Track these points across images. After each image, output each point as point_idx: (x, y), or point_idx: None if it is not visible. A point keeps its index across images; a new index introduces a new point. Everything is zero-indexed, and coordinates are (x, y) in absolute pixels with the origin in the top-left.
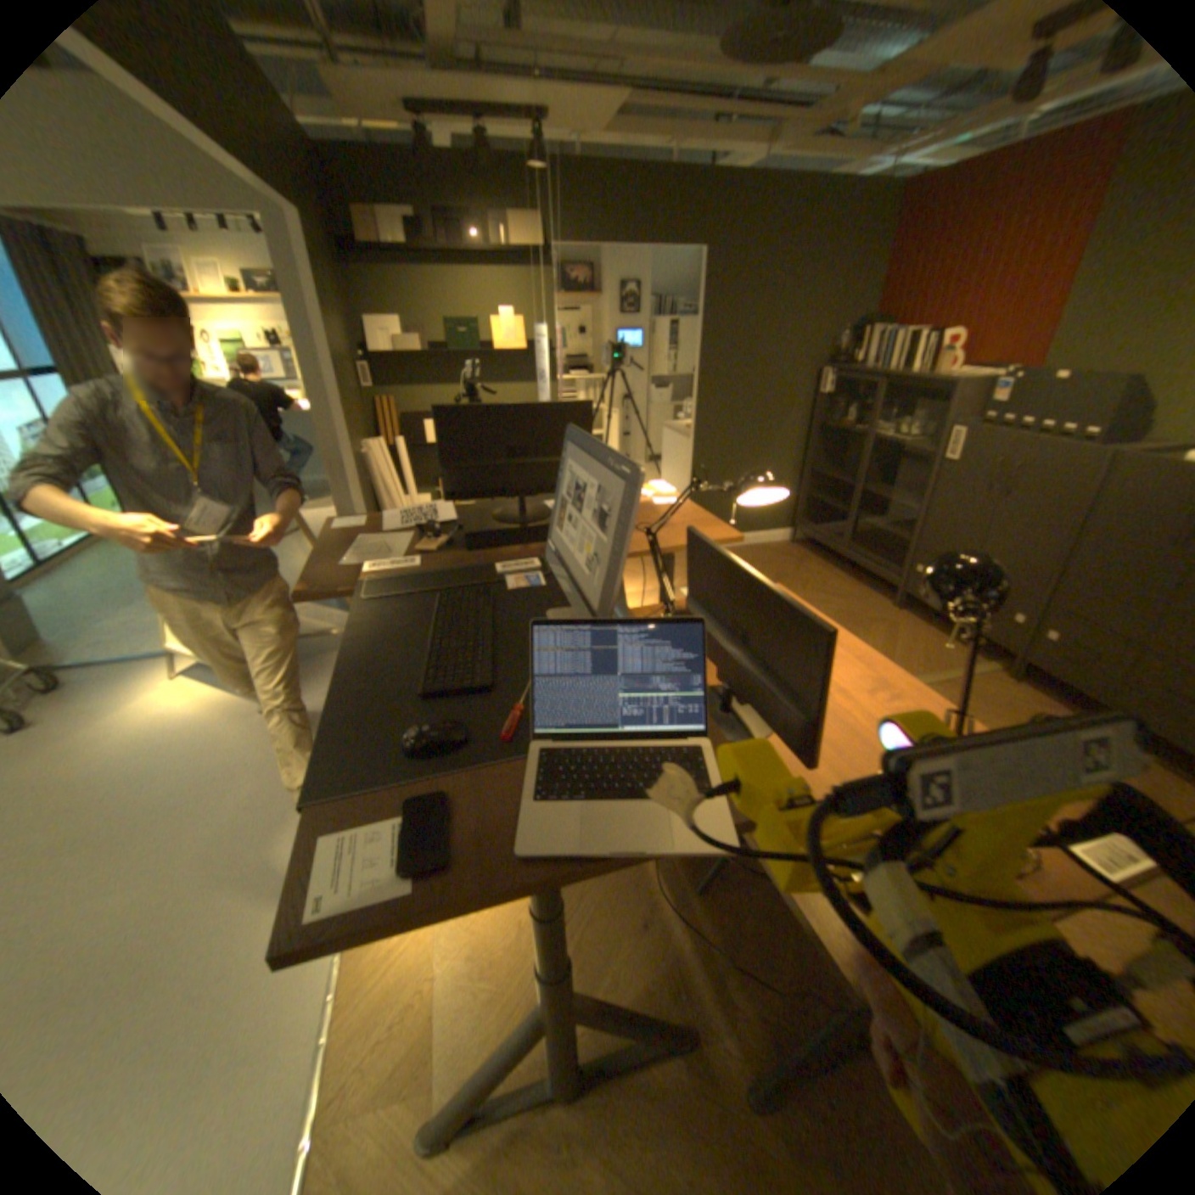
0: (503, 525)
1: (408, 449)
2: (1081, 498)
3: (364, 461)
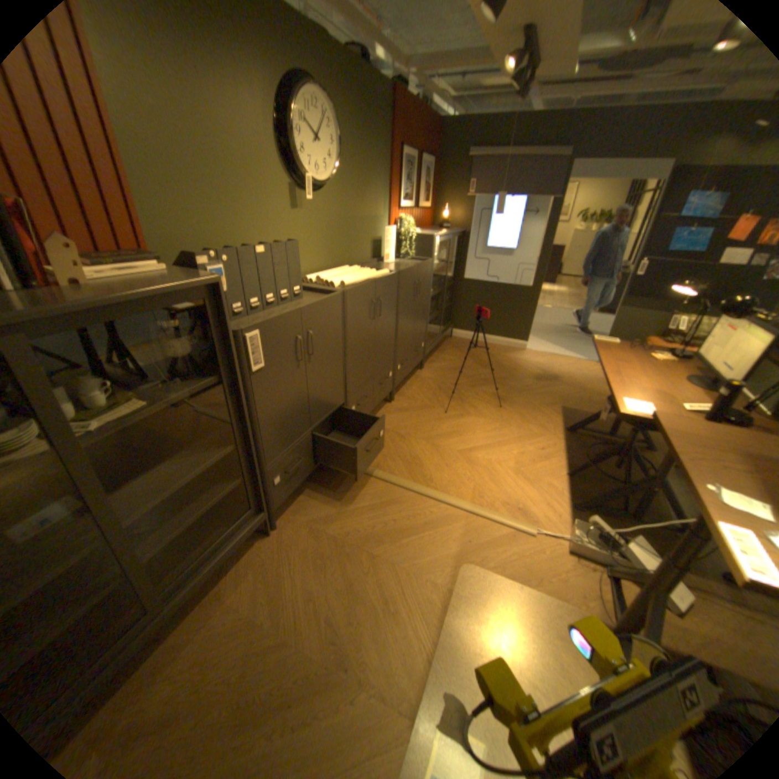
0: None
1: None
2: (340, 329)
3: None
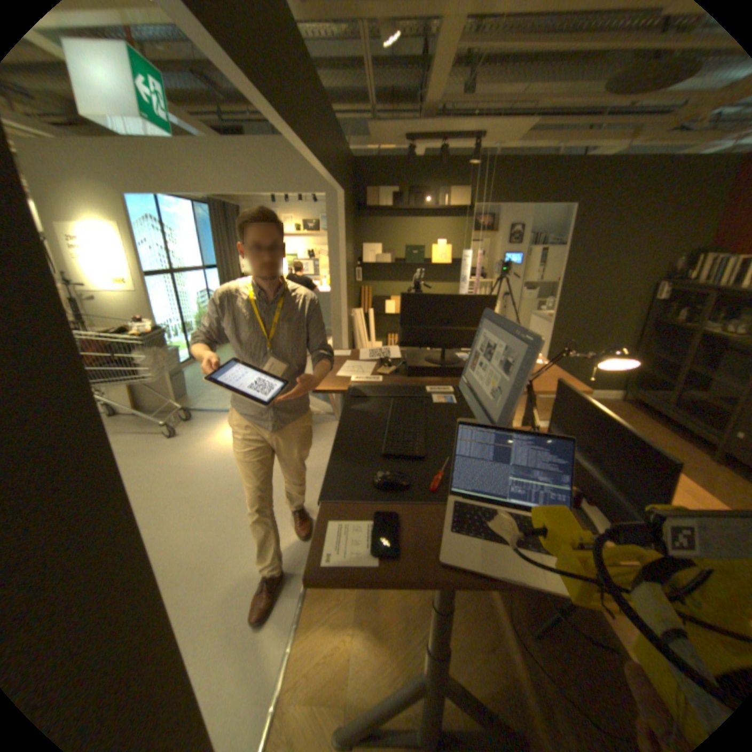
0: (429, 364)
1: (373, 316)
2: None
3: (350, 321)
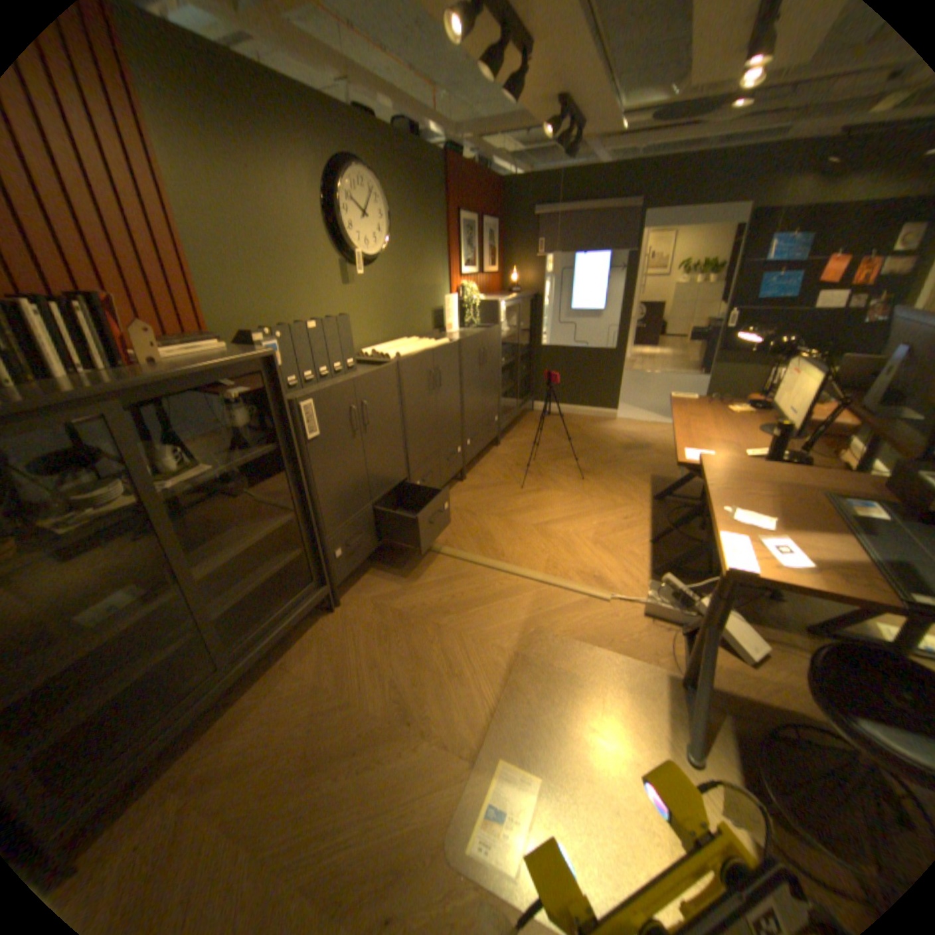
0: None
1: None
2: (397, 400)
3: None
